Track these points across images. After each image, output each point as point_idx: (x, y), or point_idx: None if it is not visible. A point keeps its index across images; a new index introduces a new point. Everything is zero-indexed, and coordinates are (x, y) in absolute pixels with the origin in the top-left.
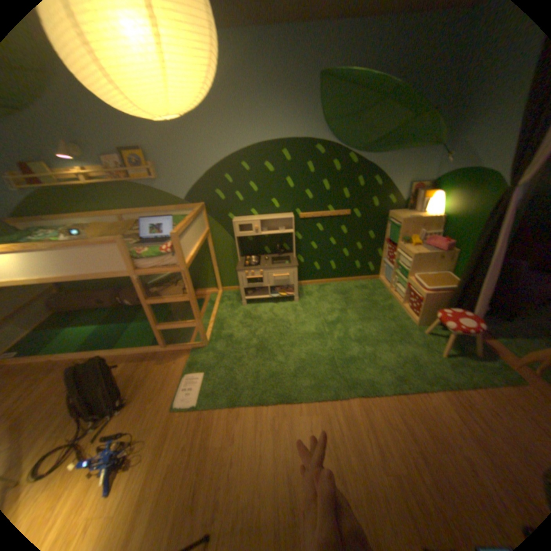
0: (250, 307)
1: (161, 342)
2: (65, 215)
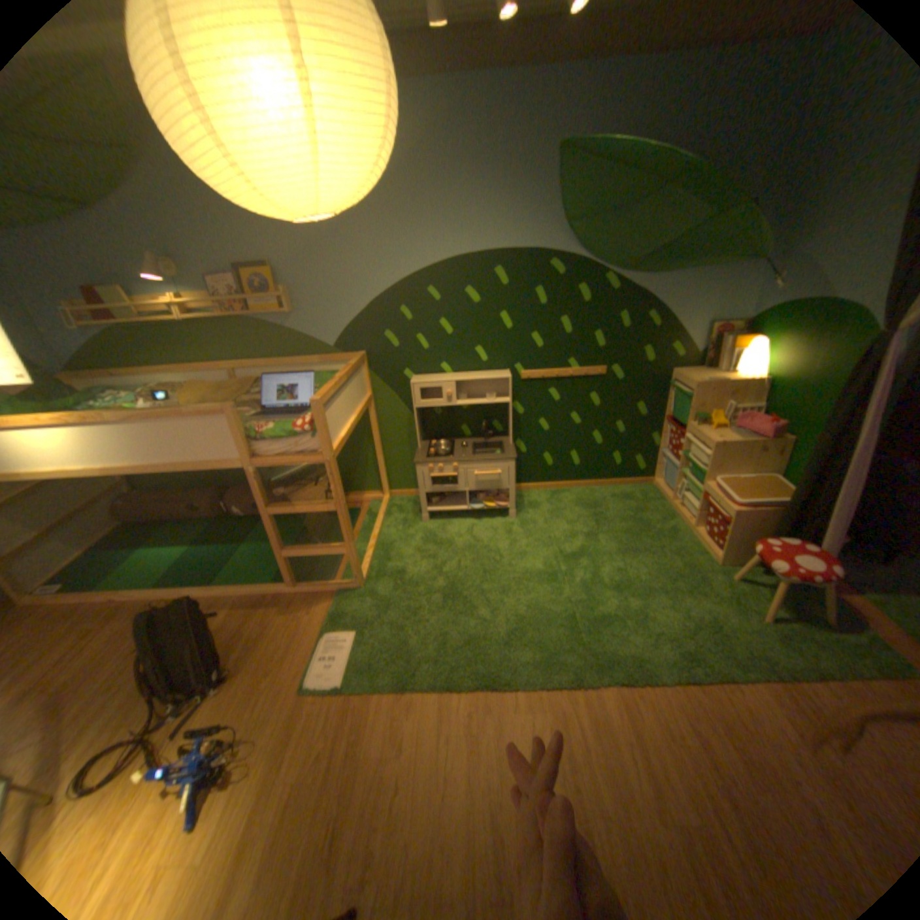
0: (434, 524)
1: (286, 578)
2: (145, 368)
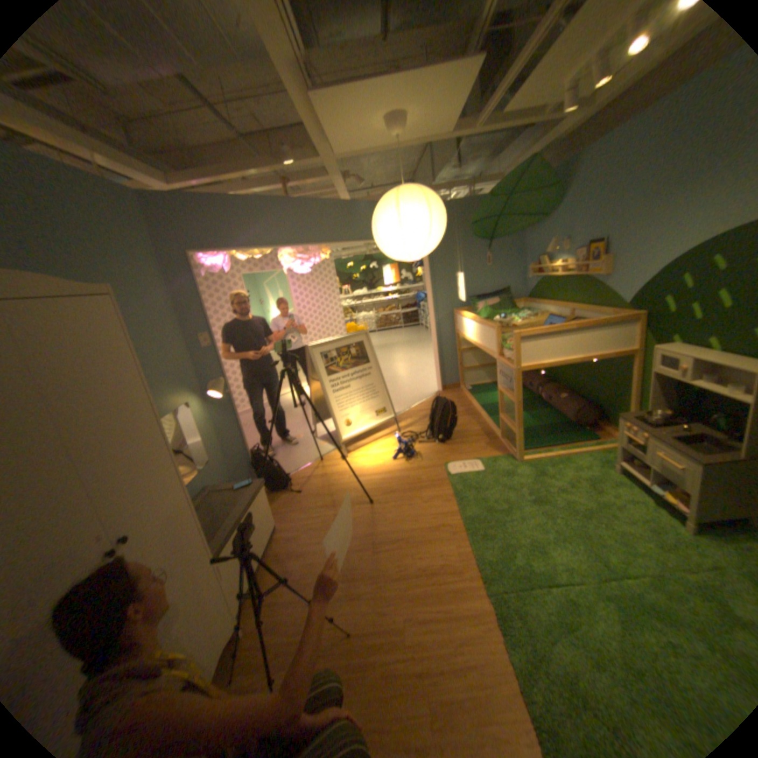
0: (621, 479)
1: (501, 431)
2: (548, 300)
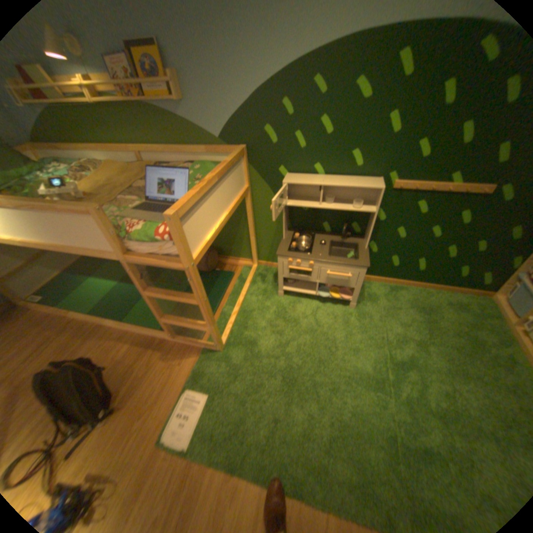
0: (286, 299)
1: (167, 334)
2: (79, 144)
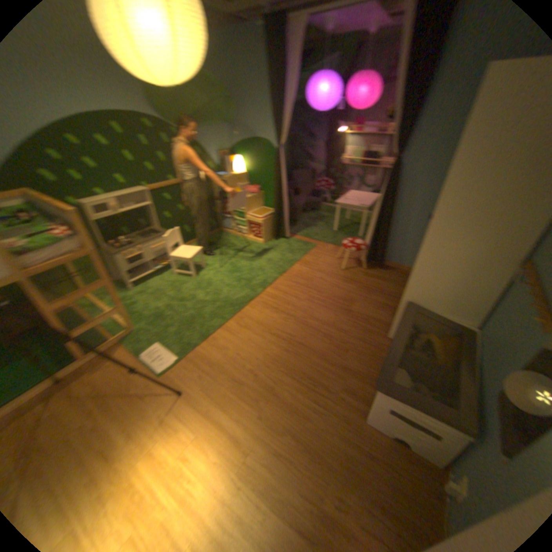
0: (136, 289)
1: (75, 356)
2: None
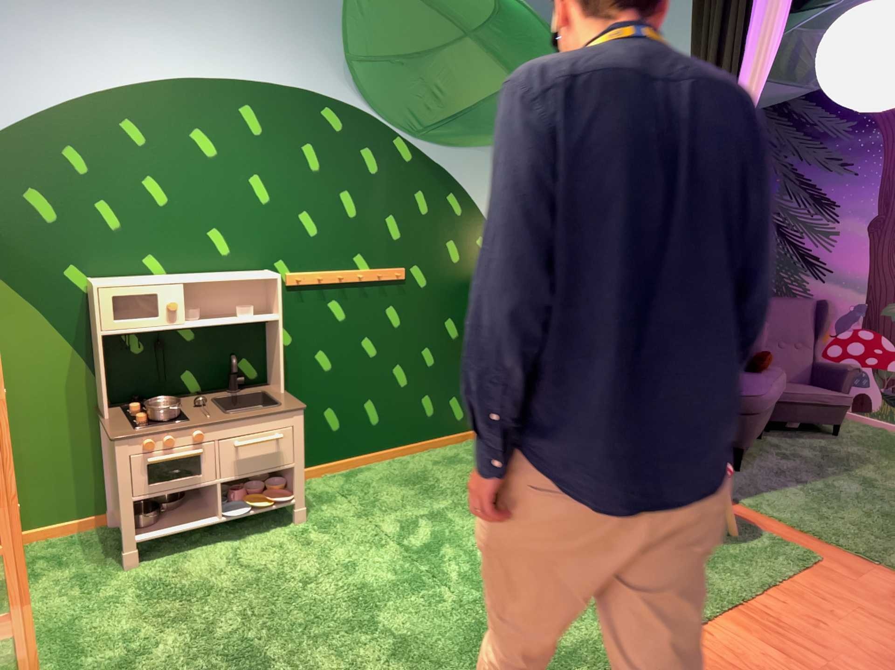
0: (152, 566)
1: None
2: None
